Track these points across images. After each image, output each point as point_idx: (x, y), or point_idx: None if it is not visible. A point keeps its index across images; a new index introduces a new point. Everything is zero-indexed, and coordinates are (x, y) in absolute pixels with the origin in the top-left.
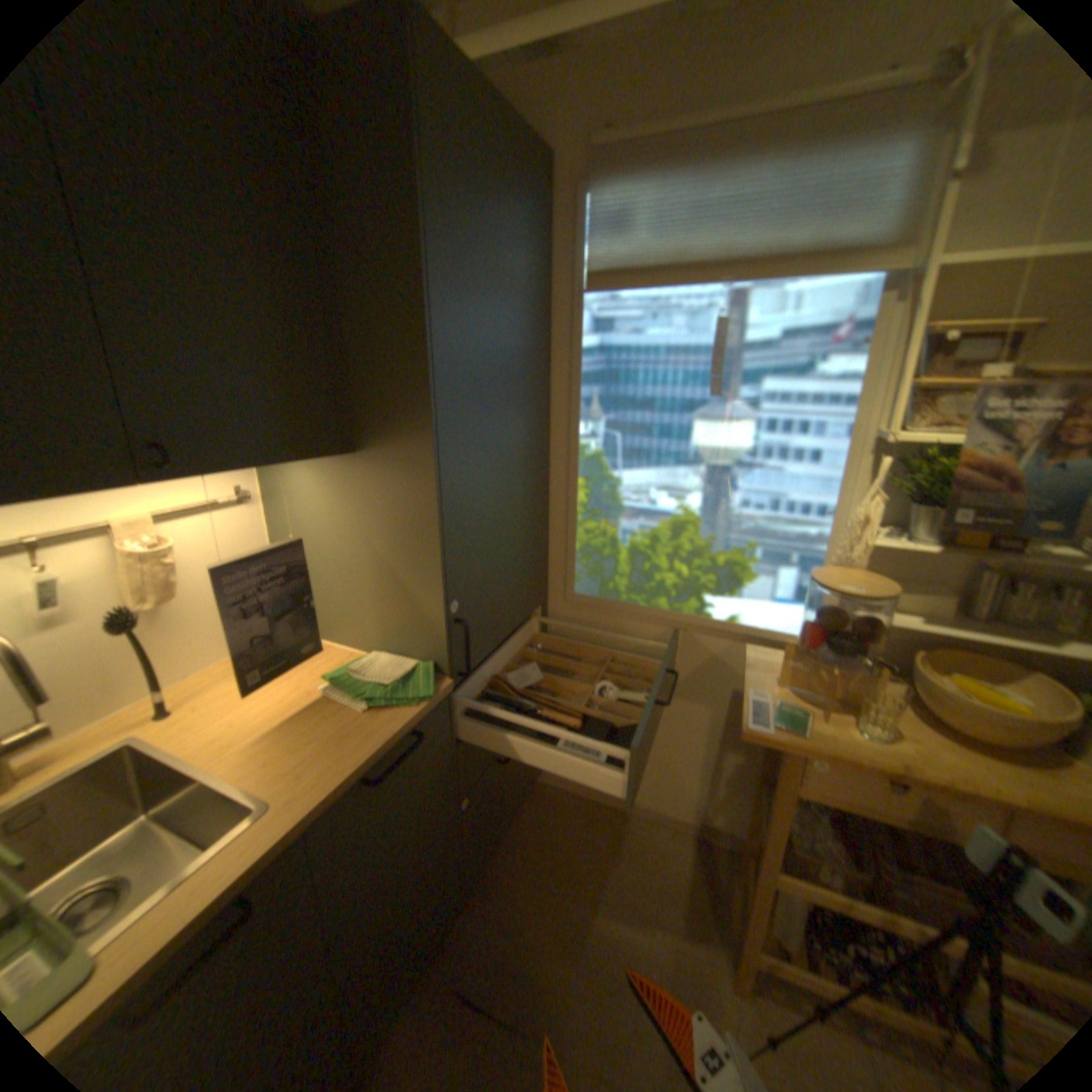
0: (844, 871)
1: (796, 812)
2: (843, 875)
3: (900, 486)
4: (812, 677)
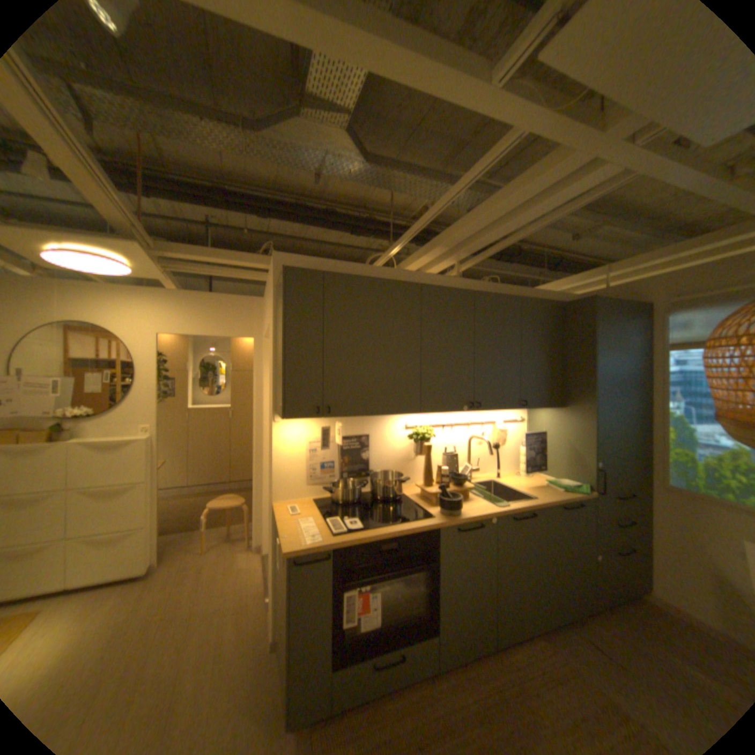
0: None
1: None
2: None
3: None
4: None
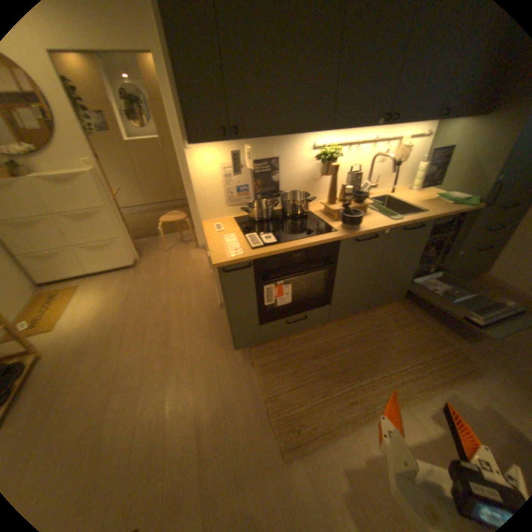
0: None
1: None
2: None
3: None
4: None
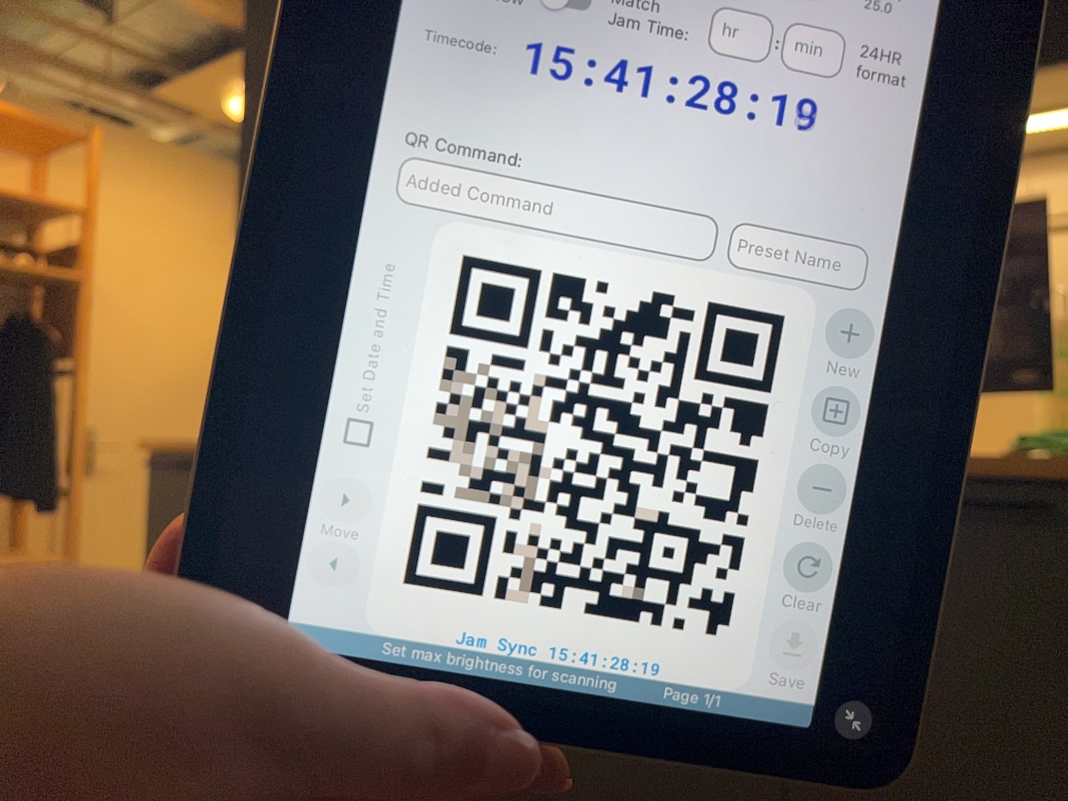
0: None
1: None
2: None
3: None
4: None
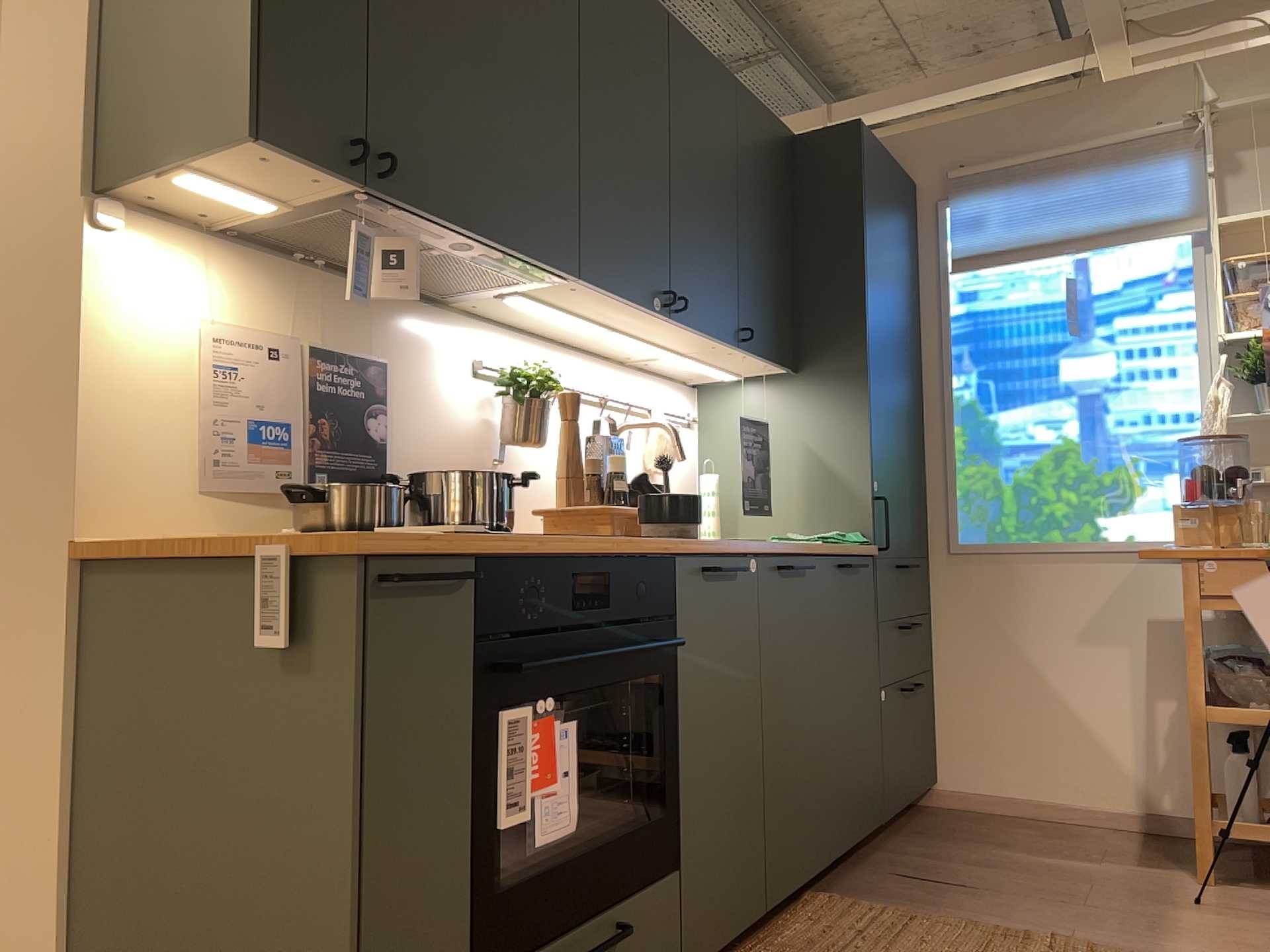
0: (1261, 679)
1: (1201, 620)
2: (1267, 695)
3: (1243, 382)
4: (1199, 530)
